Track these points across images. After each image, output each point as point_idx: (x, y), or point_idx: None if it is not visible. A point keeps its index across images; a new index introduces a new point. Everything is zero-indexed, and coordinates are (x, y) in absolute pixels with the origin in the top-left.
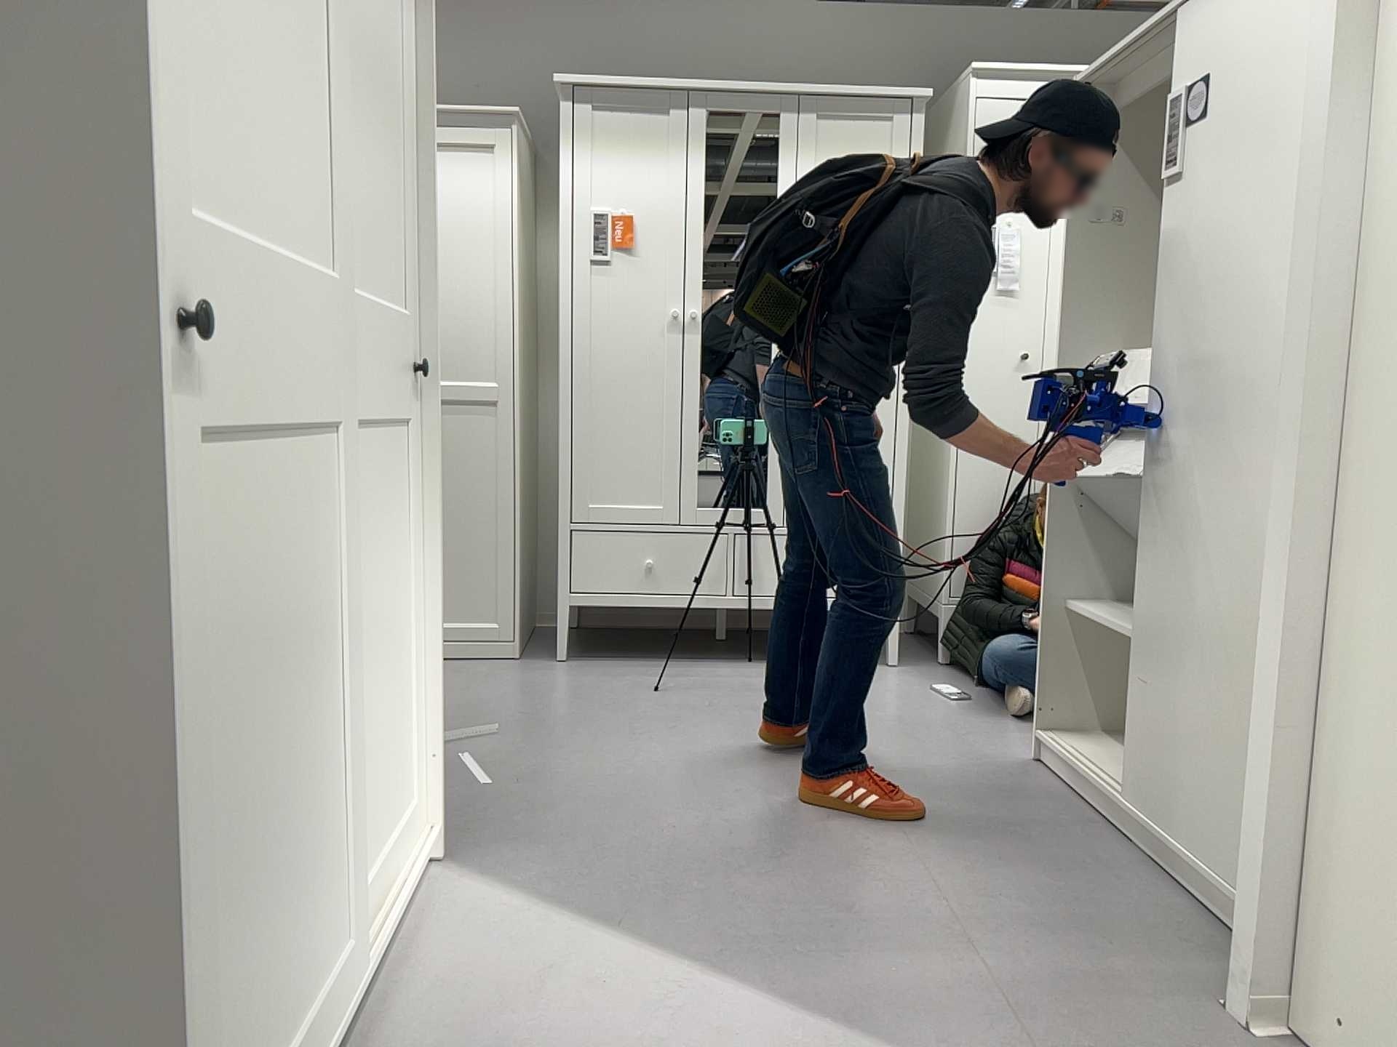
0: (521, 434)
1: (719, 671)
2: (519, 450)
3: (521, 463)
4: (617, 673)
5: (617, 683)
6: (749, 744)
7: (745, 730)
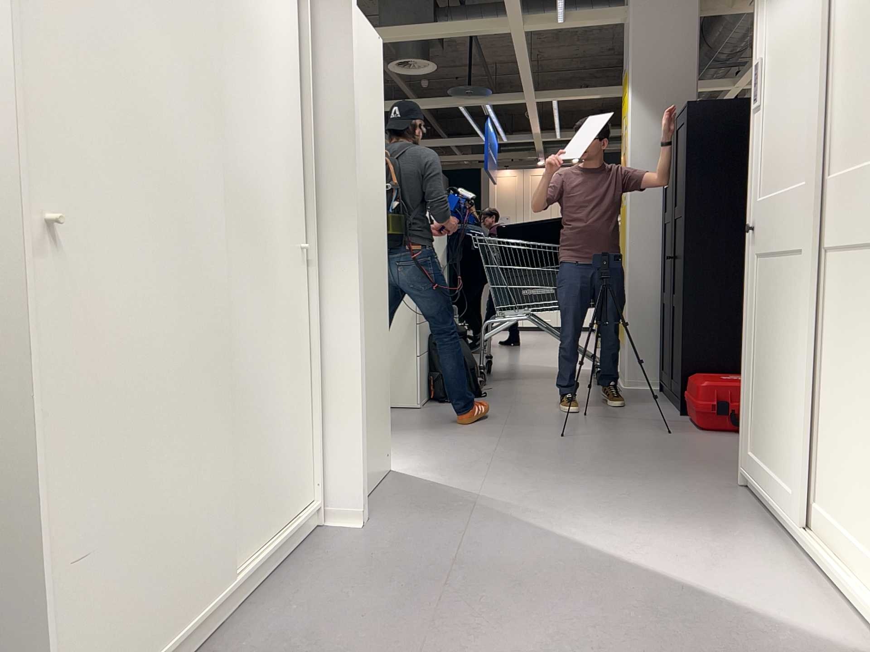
0: None
1: None
2: None
3: None
4: None
5: None
6: None
7: None
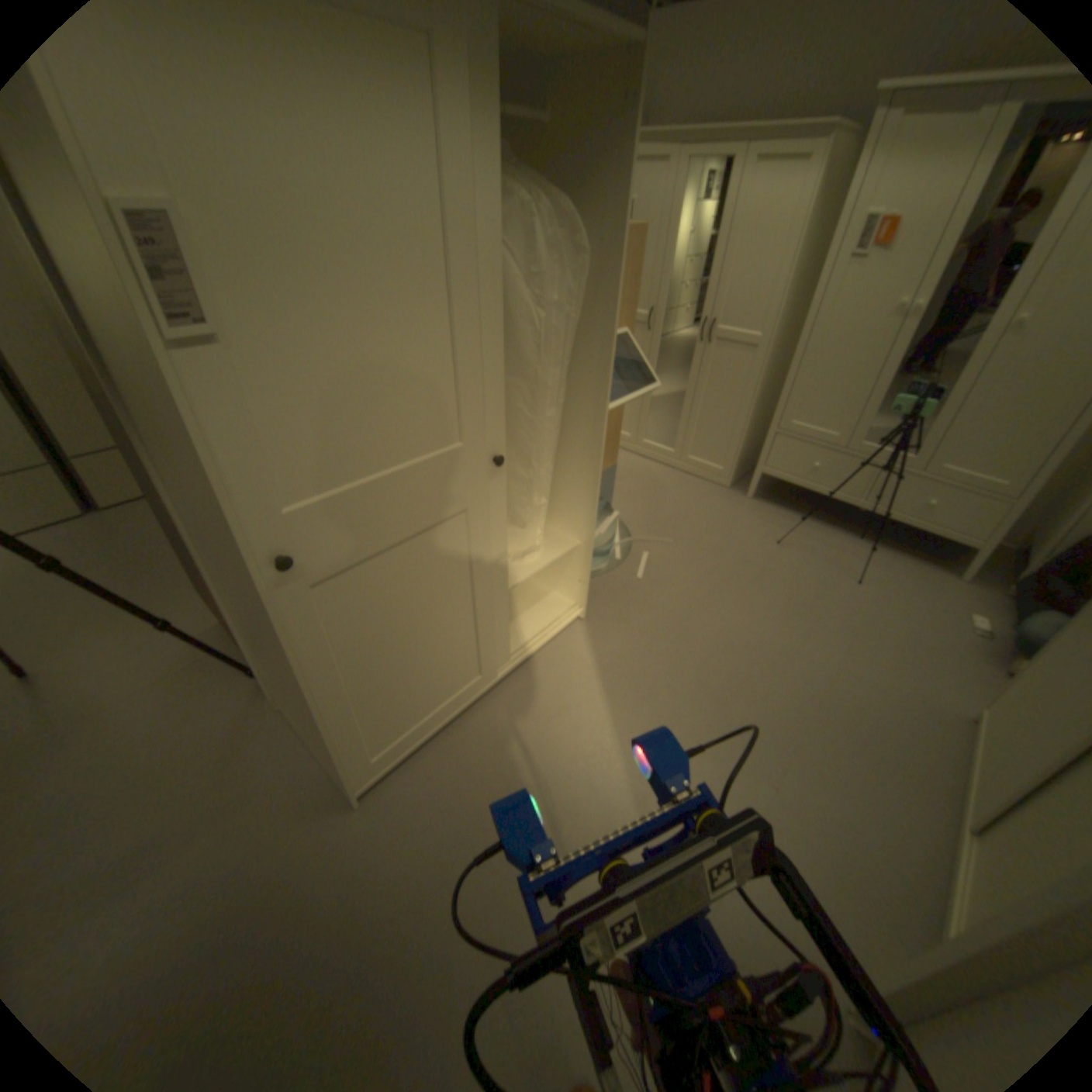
0: (770, 366)
1: (834, 538)
2: (766, 376)
3: (765, 383)
4: (772, 518)
5: (766, 526)
6: (794, 607)
7: (801, 595)
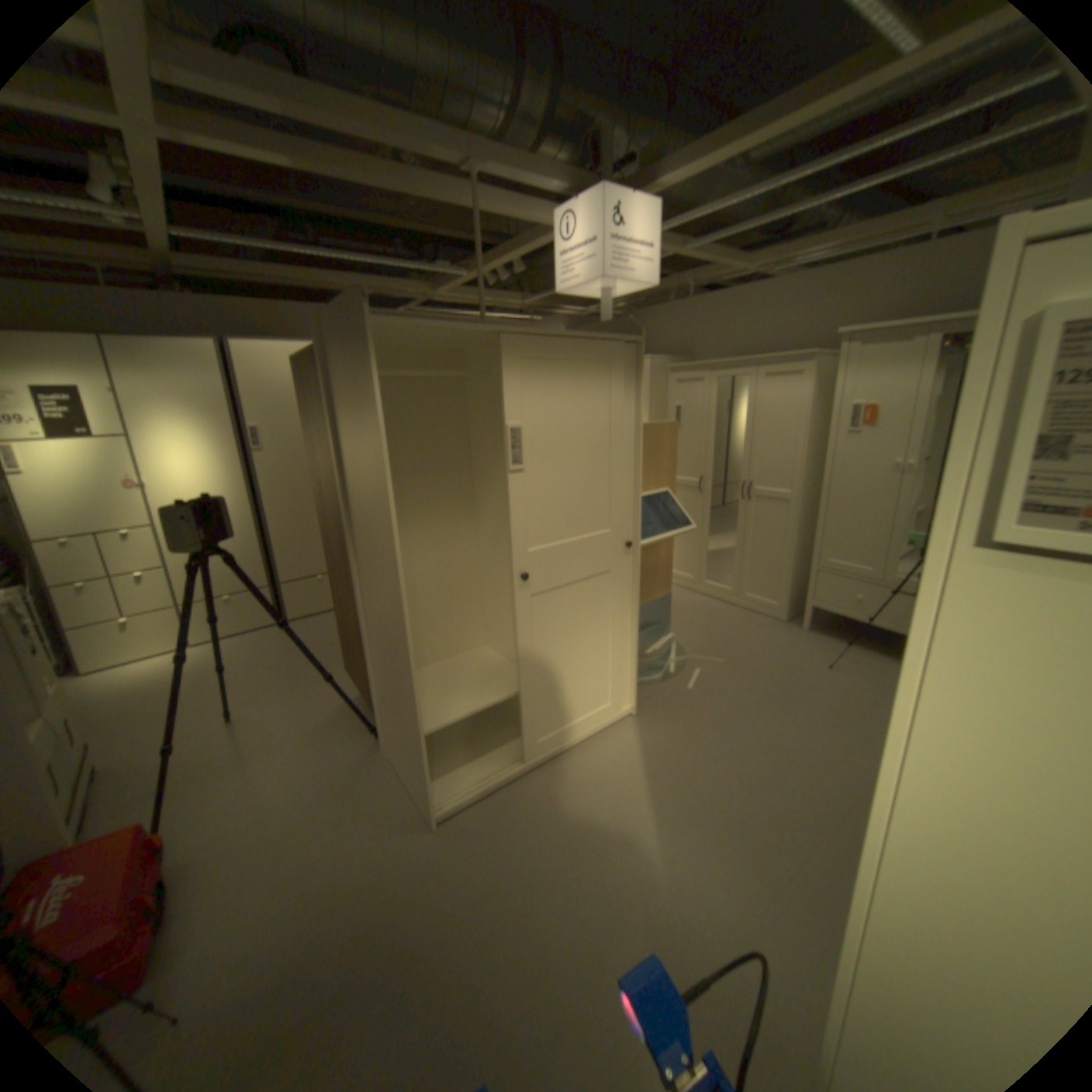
0: (804, 517)
1: (891, 667)
2: (801, 524)
3: (802, 530)
4: (826, 648)
5: (819, 654)
6: (840, 722)
7: (848, 713)
